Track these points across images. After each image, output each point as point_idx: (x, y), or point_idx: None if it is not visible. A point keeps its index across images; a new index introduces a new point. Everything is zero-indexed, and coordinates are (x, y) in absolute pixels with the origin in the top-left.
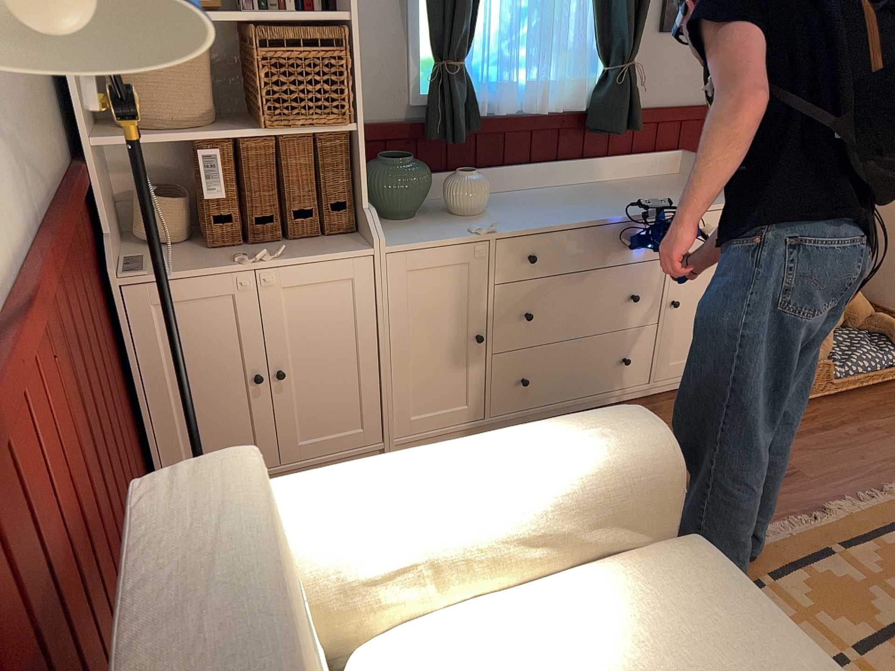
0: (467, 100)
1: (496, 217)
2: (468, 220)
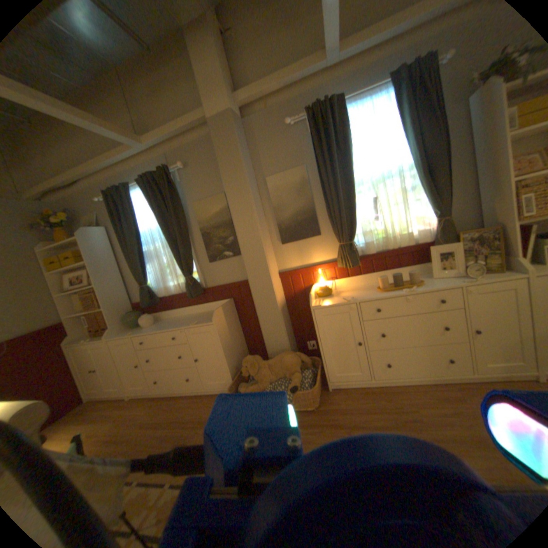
0: (148, 294)
1: (146, 328)
2: (139, 330)
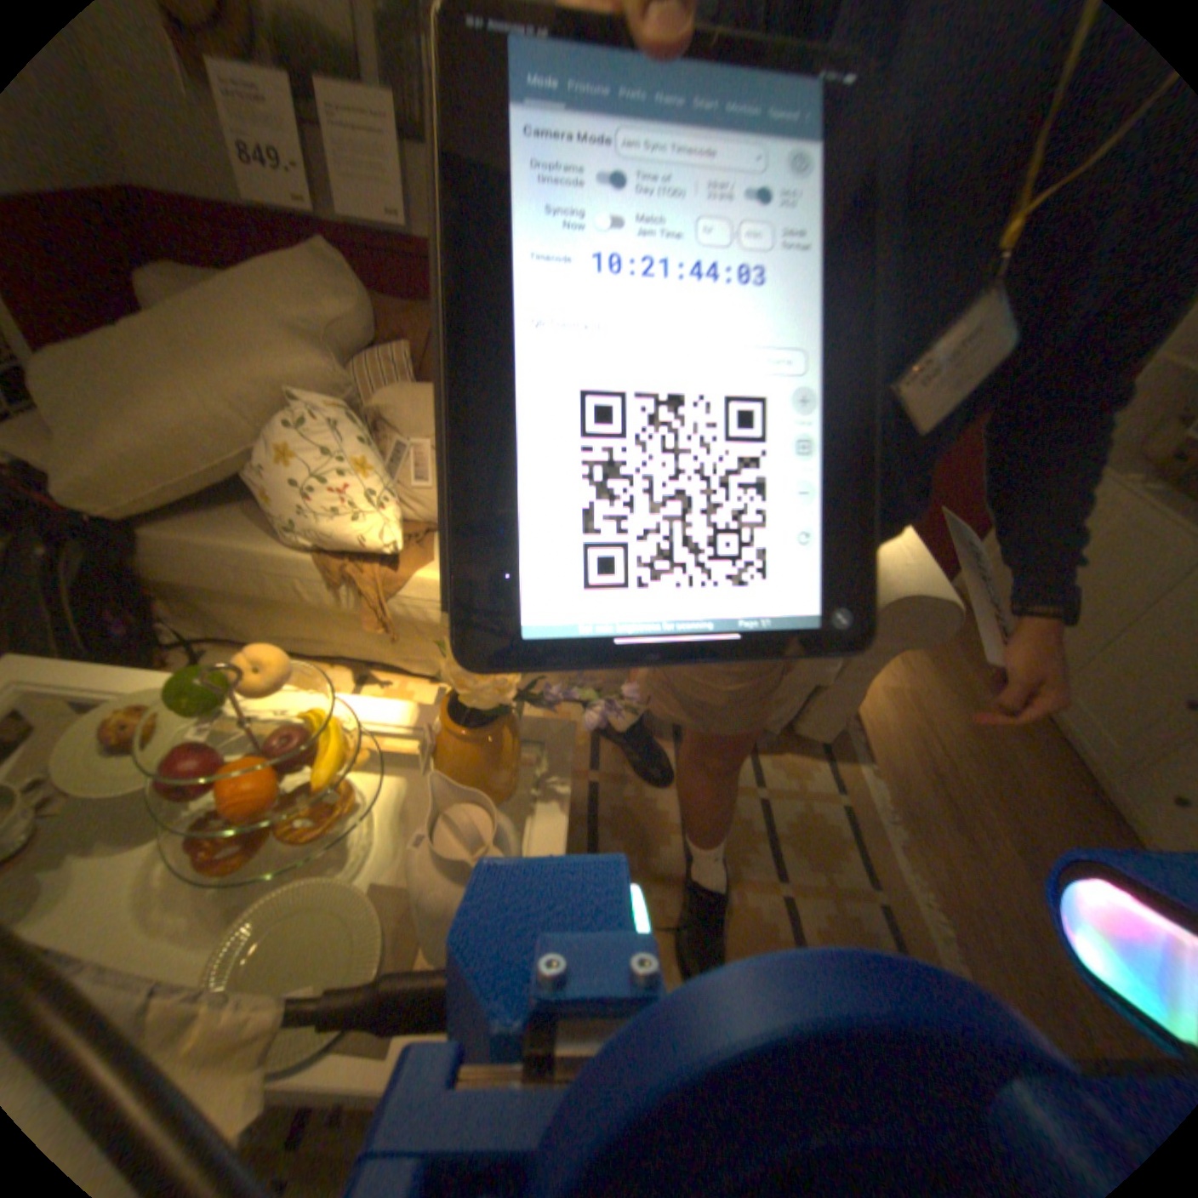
0: None
1: None
2: None
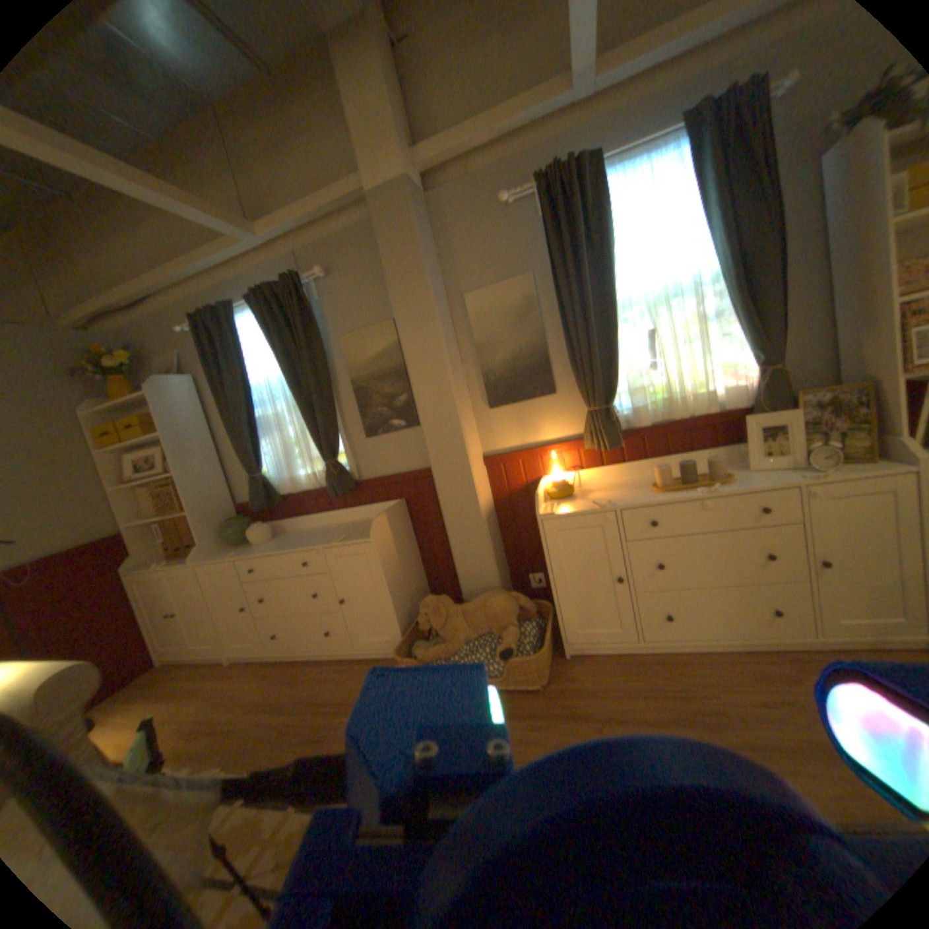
0: (263, 490)
1: (259, 546)
2: (247, 548)
